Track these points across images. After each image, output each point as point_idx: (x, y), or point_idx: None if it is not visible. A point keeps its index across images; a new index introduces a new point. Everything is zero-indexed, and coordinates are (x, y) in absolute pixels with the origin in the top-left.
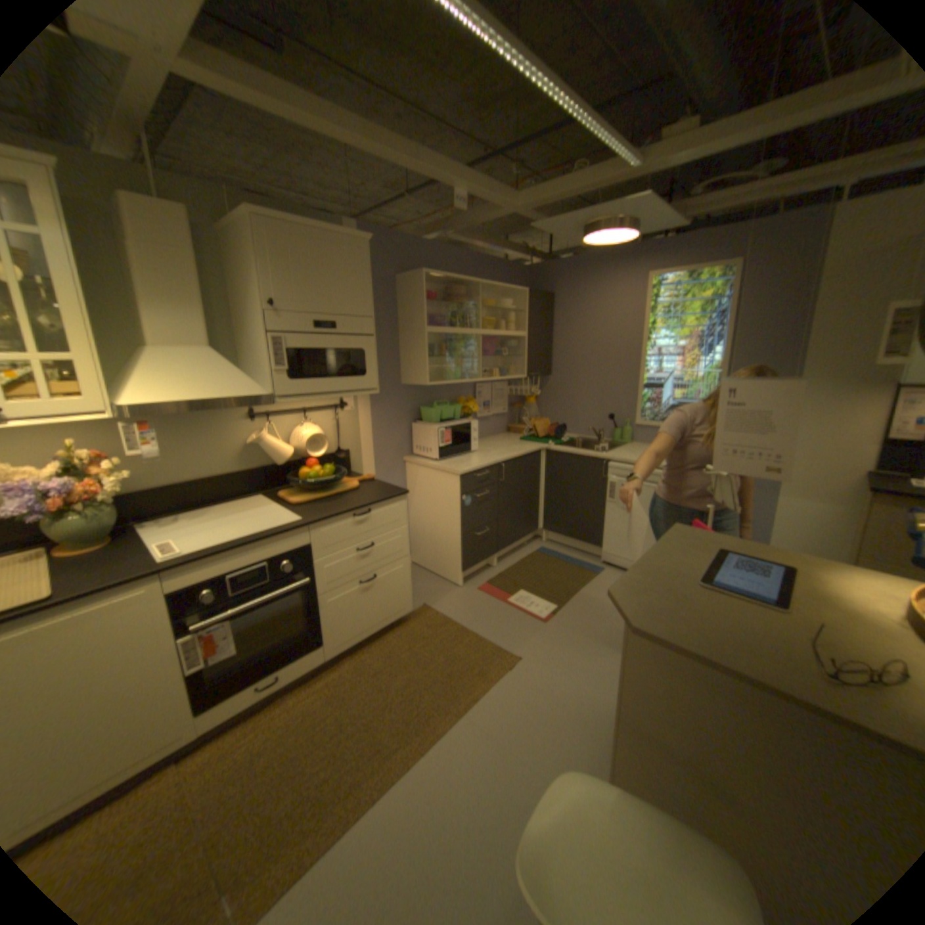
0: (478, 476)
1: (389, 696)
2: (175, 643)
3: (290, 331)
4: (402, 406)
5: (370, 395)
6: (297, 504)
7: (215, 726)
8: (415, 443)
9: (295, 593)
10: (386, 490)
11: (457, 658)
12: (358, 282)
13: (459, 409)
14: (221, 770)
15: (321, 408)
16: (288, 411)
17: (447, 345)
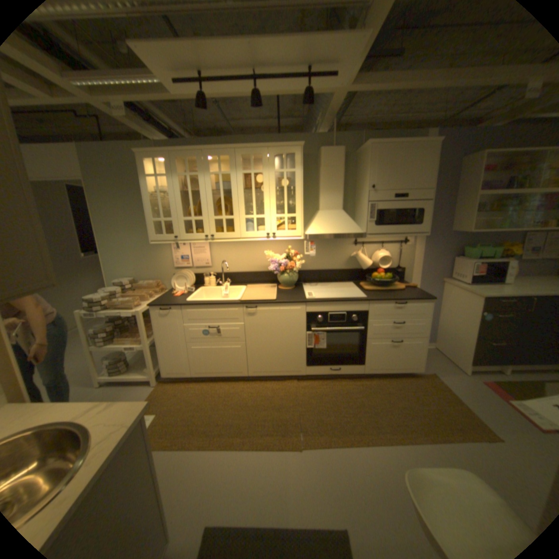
0: (504, 302)
1: (394, 408)
2: (306, 333)
3: (380, 201)
4: (450, 244)
5: (426, 236)
6: (367, 290)
7: (313, 375)
8: (455, 271)
9: (357, 334)
10: (421, 294)
11: (447, 414)
12: (428, 168)
13: (501, 250)
14: (311, 393)
15: (393, 242)
16: (373, 242)
17: (501, 202)
